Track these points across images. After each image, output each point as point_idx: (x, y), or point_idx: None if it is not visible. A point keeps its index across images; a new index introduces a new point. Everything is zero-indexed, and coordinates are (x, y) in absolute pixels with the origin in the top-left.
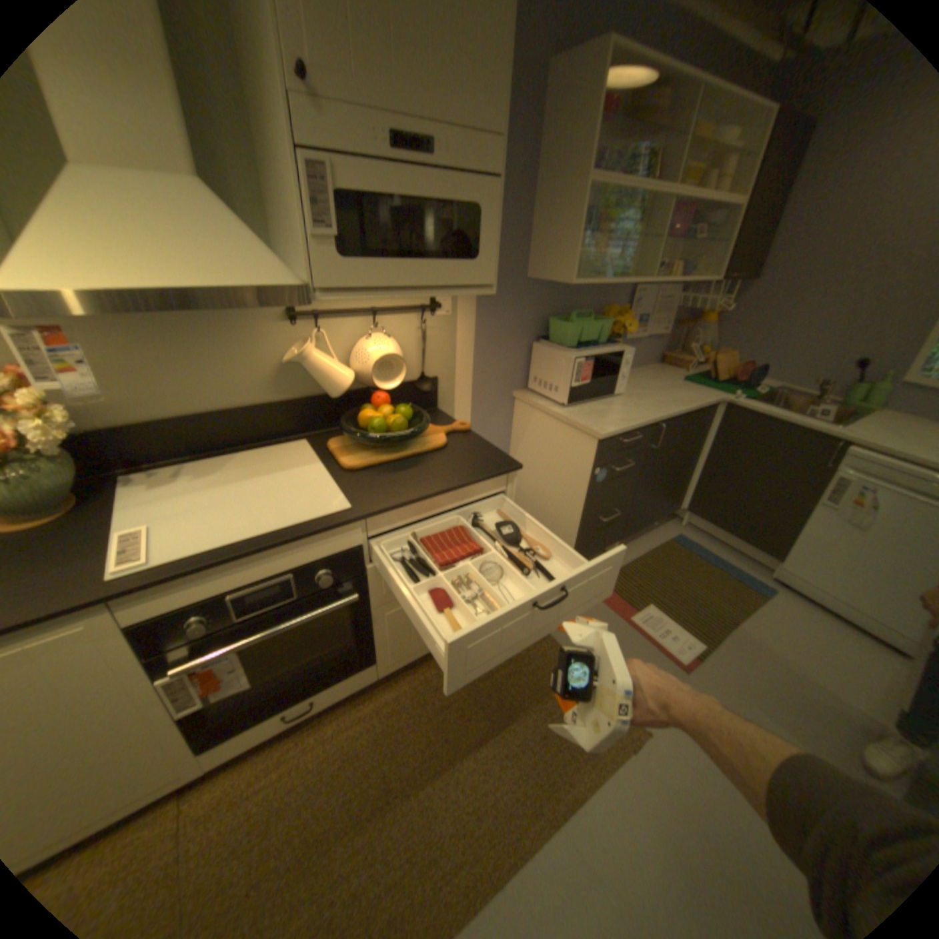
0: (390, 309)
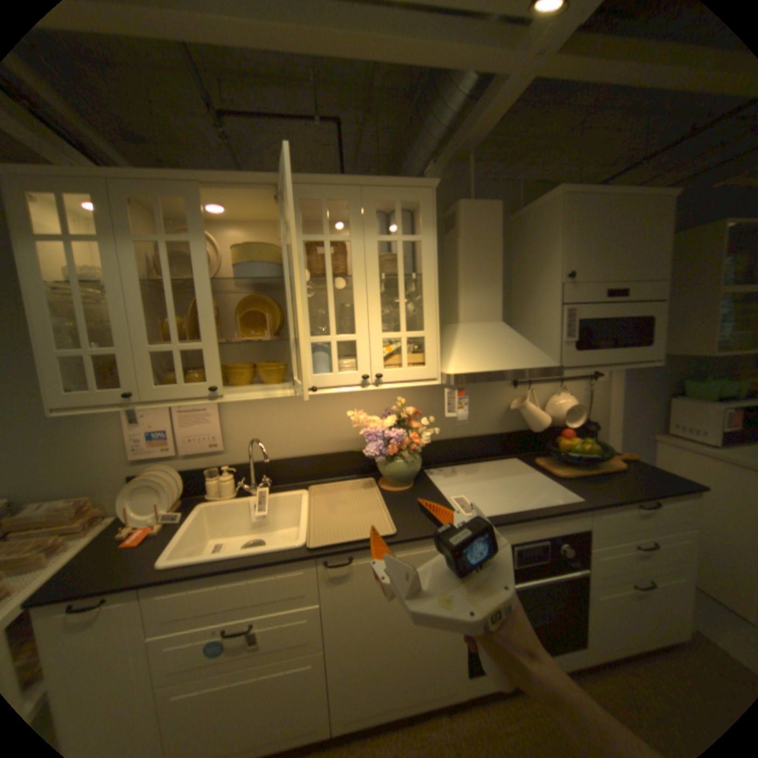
0: (571, 378)
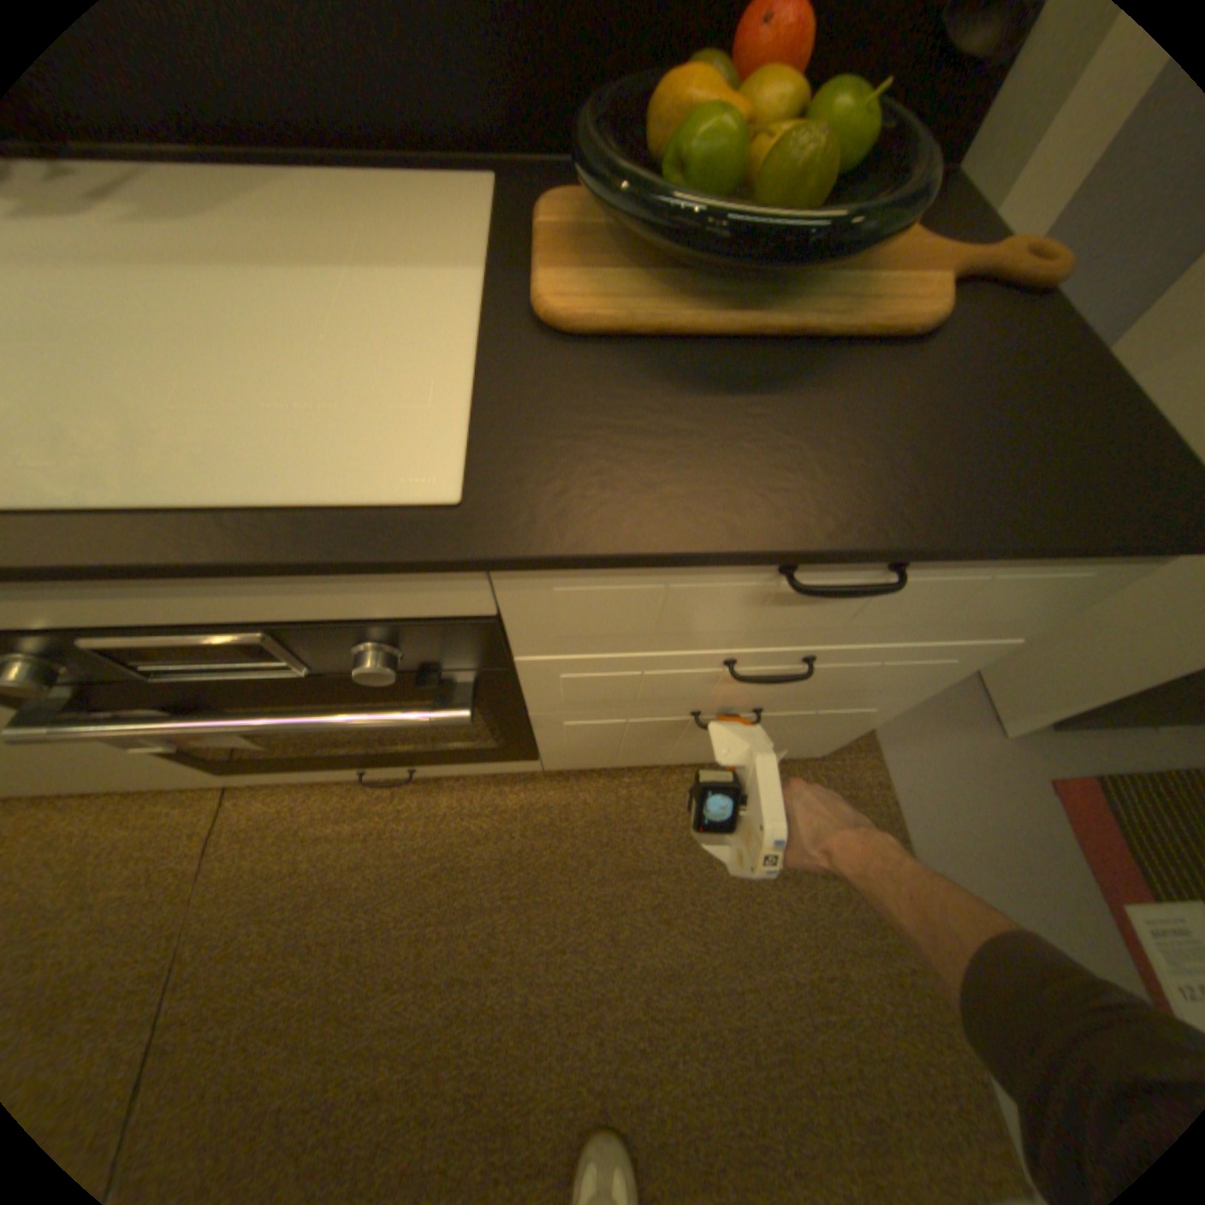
0: None
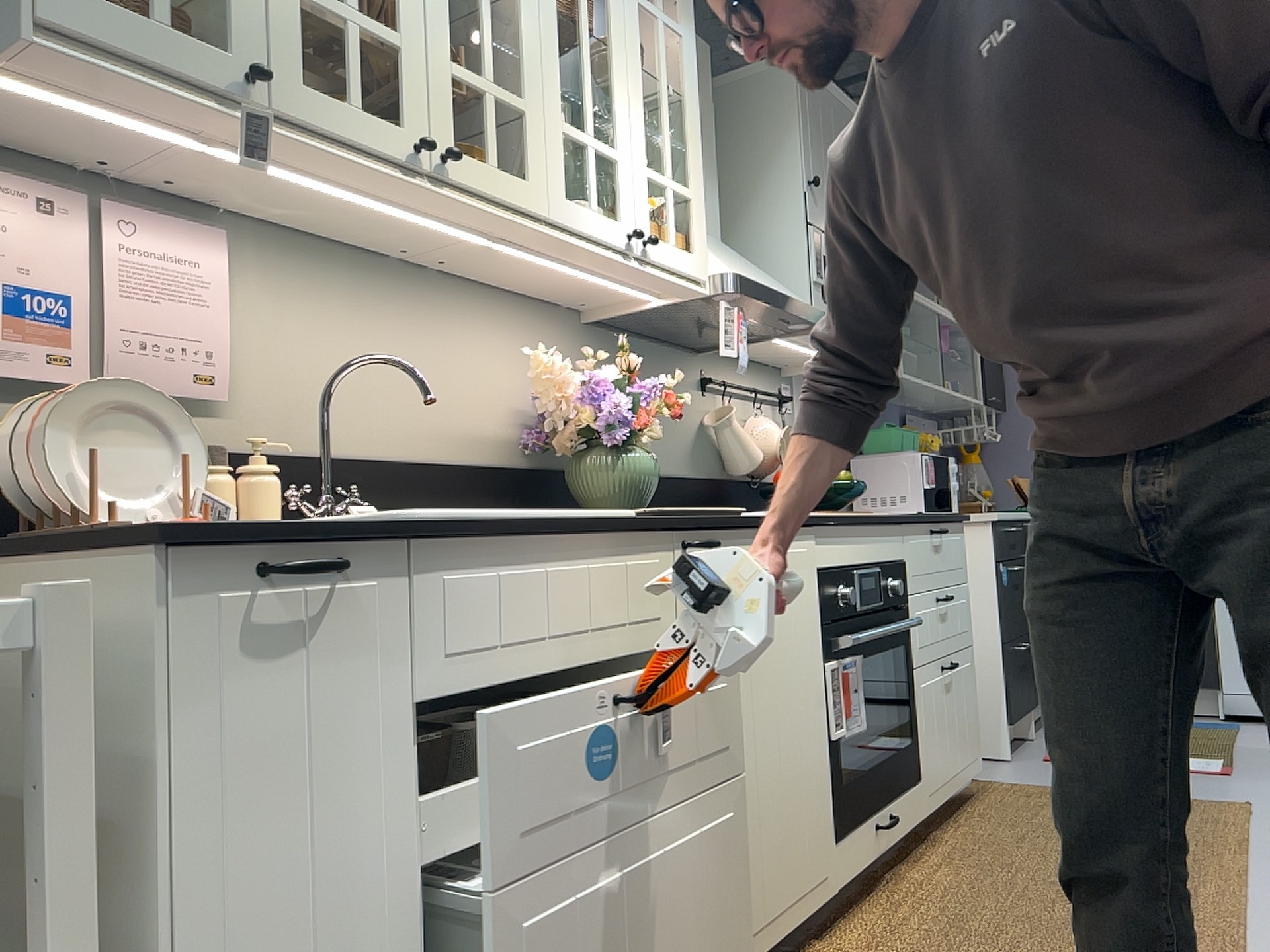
0: (764, 394)
